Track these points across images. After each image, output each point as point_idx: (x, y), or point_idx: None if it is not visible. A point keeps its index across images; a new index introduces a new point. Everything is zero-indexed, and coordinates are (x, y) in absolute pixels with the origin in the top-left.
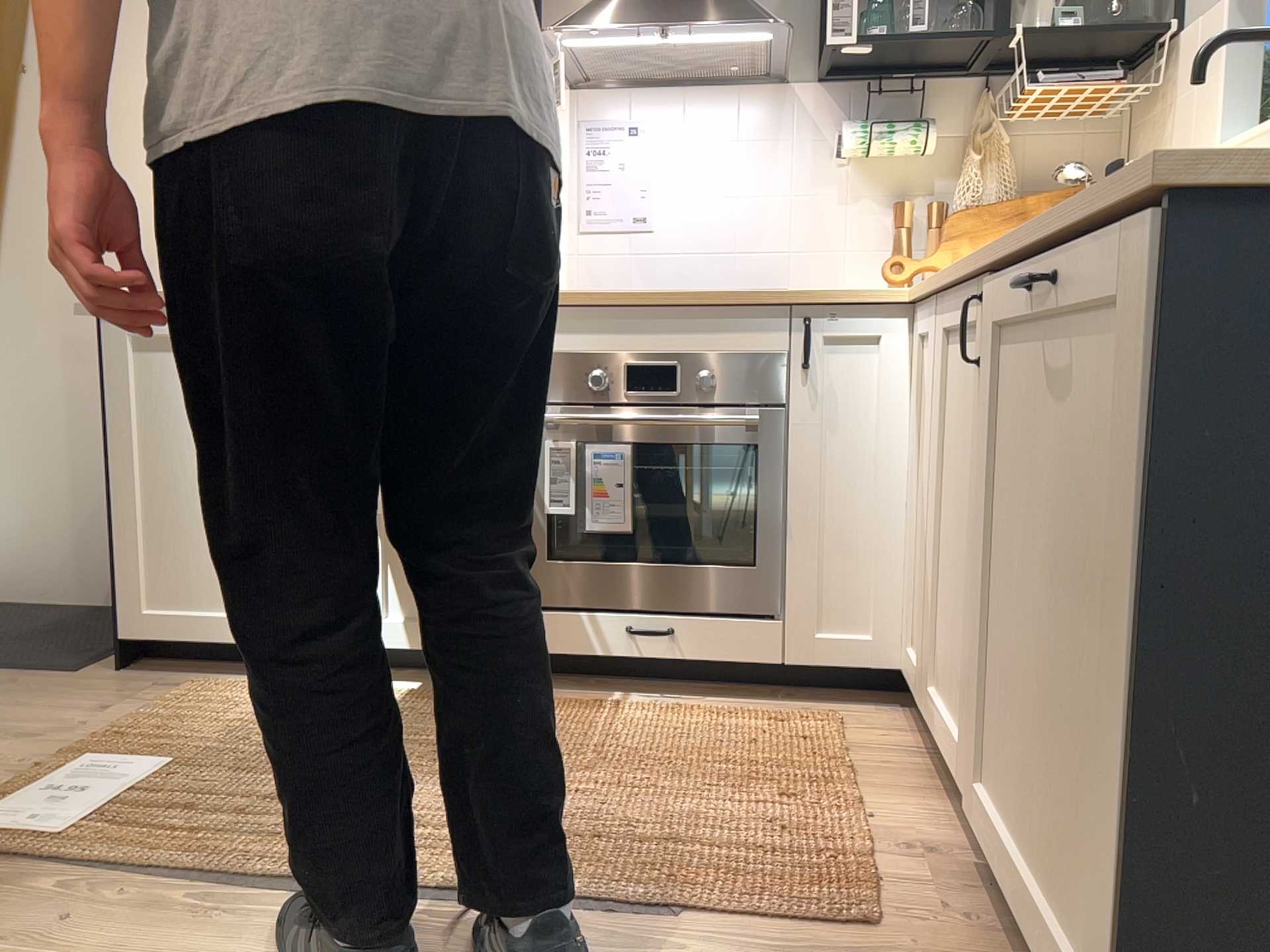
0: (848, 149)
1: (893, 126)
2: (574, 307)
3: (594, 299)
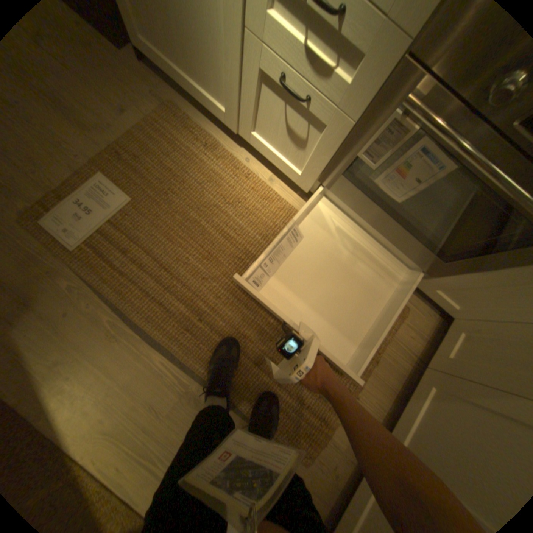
0: None
1: None
2: None
3: None
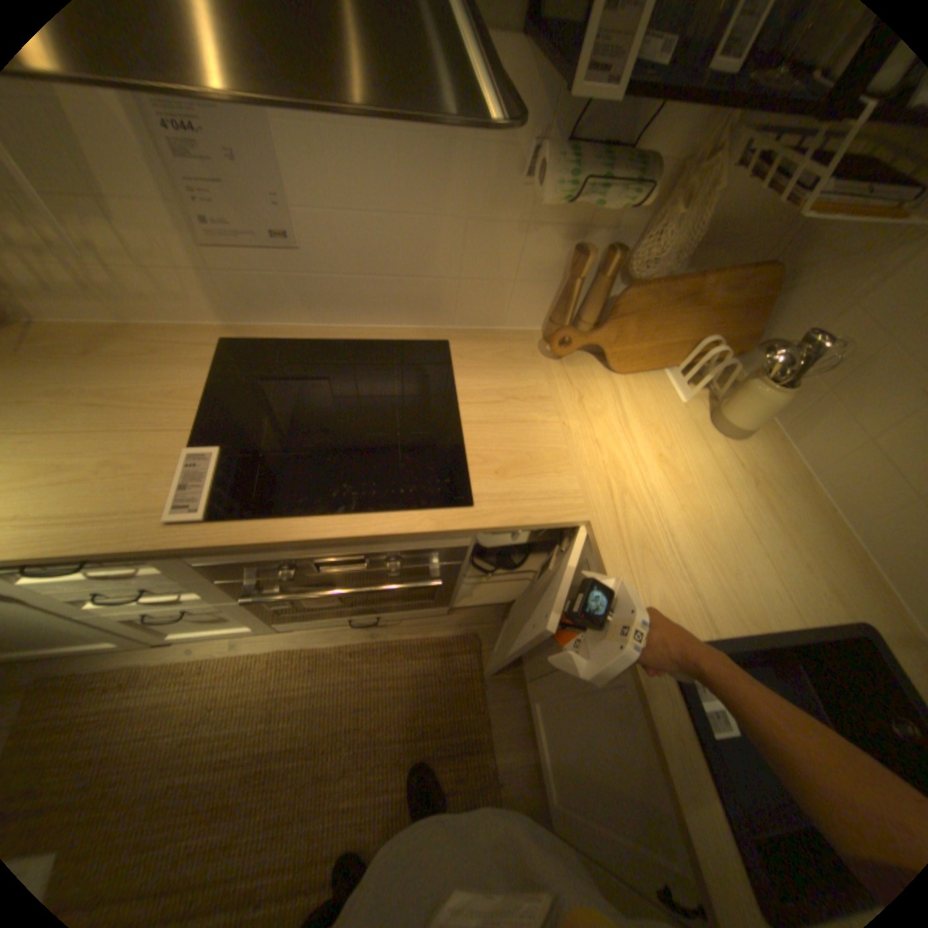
0: (550, 185)
1: (616, 173)
2: (237, 547)
3: (259, 547)
